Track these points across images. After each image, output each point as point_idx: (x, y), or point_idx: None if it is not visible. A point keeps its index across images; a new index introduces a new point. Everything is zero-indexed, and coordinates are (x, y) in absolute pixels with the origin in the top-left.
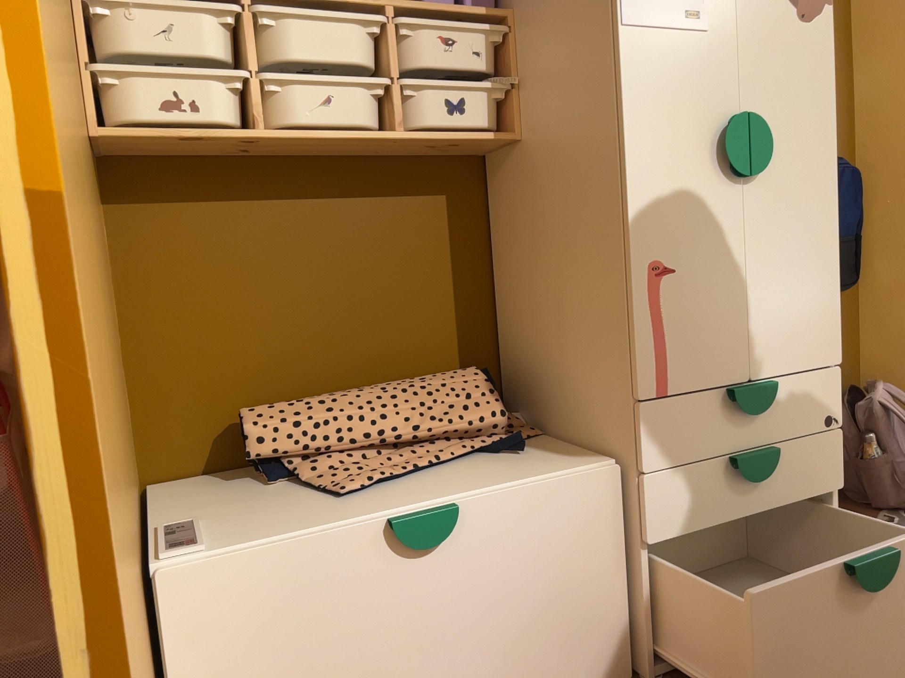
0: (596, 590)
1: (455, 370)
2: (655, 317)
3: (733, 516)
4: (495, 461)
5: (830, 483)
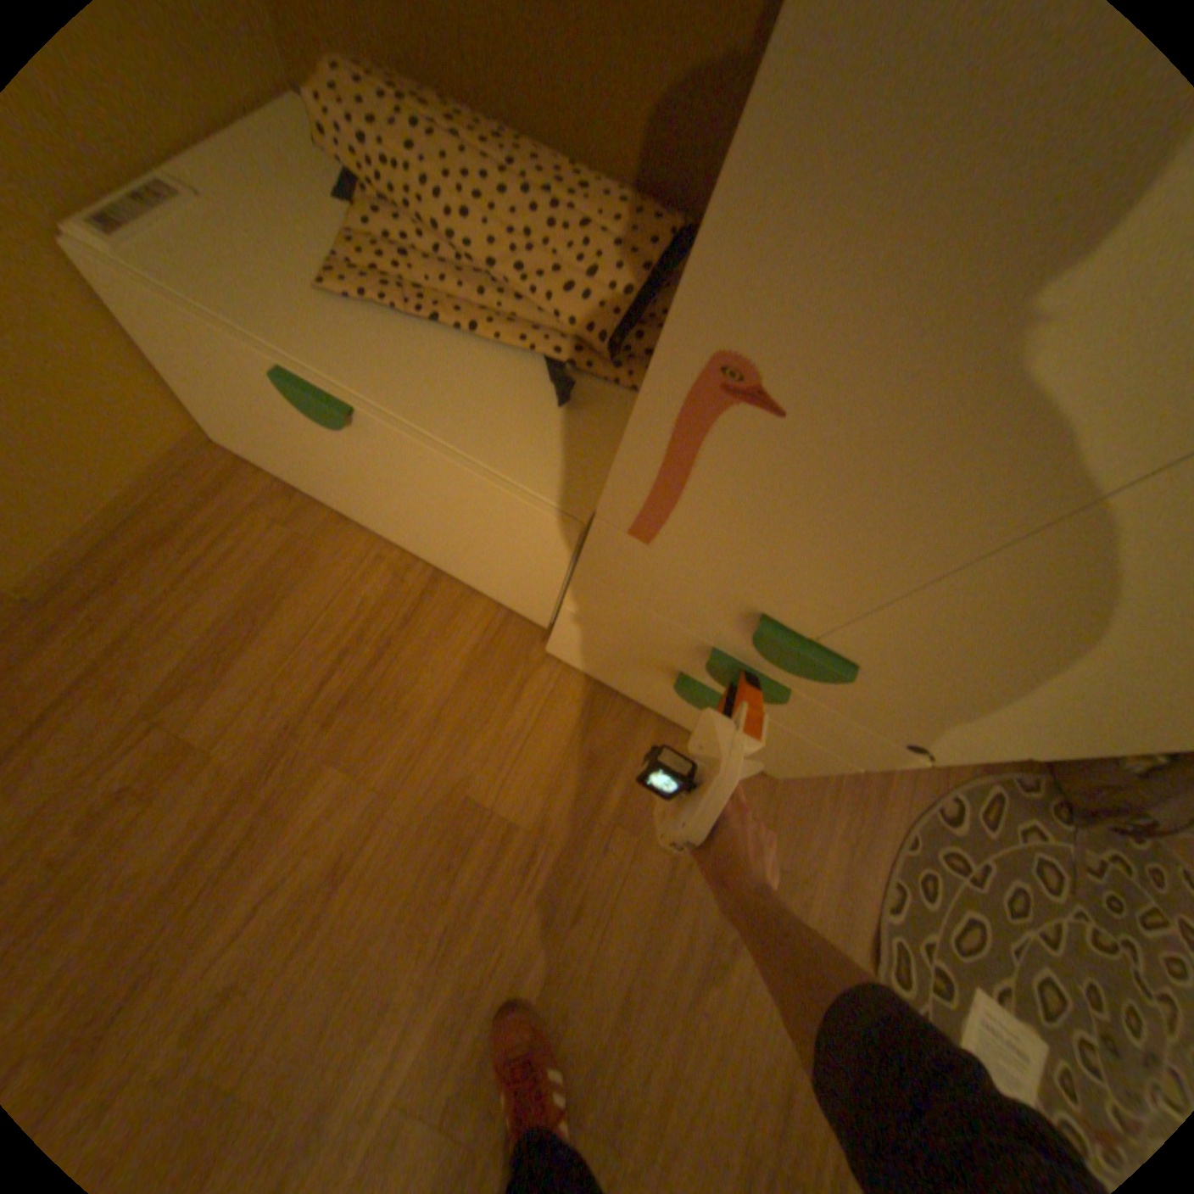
0: (522, 573)
1: (644, 207)
2: (677, 449)
3: (681, 669)
4: (521, 387)
5: (847, 757)
